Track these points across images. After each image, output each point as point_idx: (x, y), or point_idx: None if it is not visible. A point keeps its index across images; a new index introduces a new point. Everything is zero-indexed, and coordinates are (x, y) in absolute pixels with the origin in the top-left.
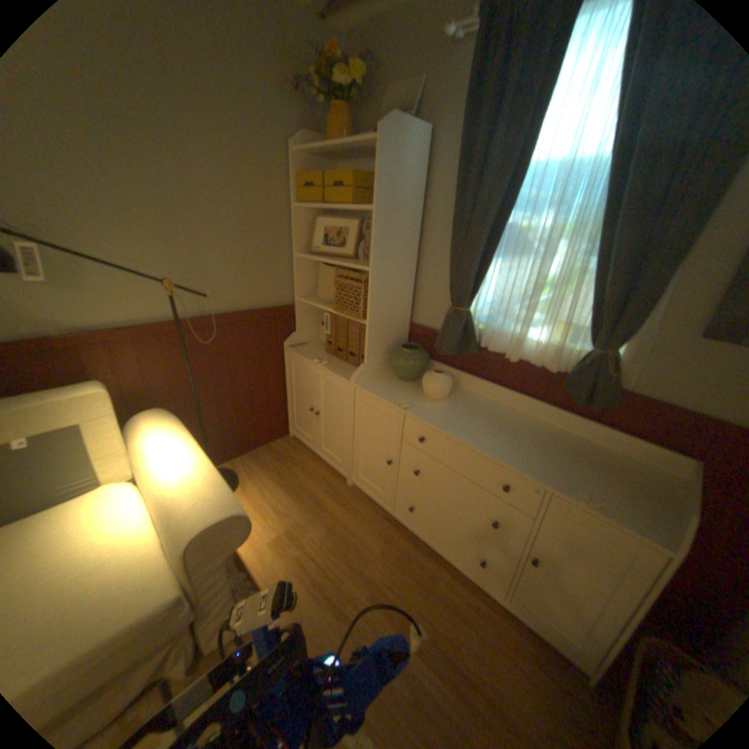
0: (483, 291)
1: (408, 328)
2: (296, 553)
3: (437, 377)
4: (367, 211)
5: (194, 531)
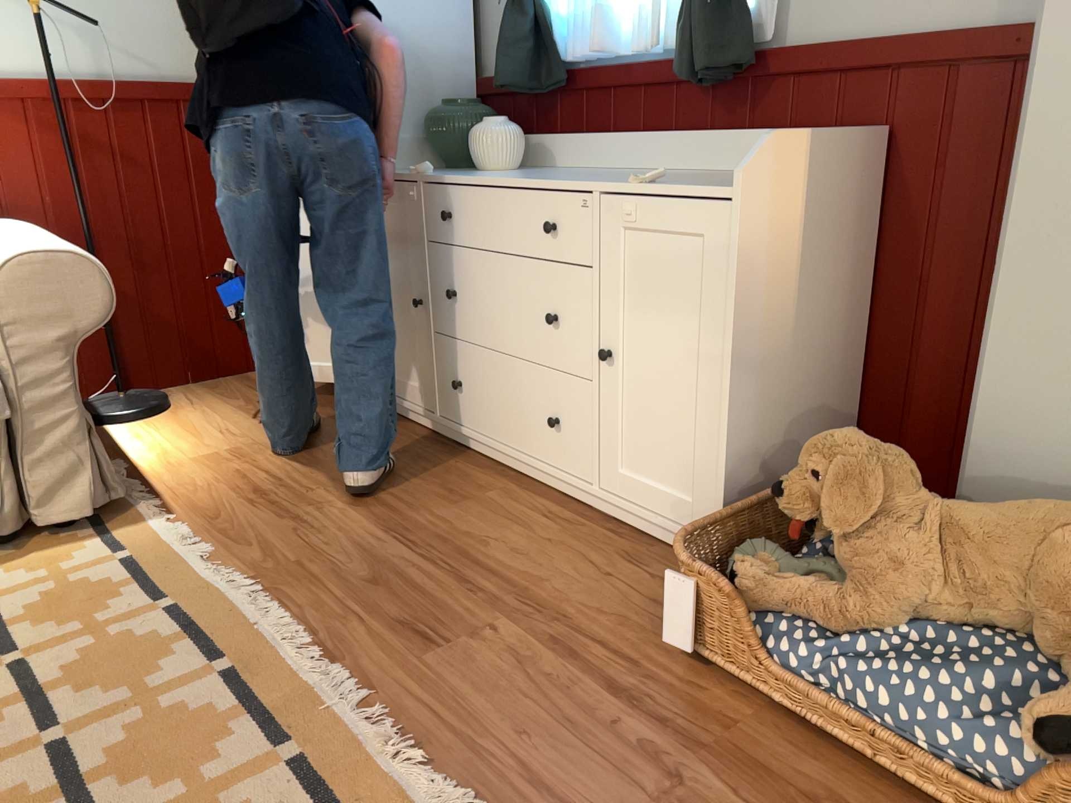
0: None
1: (471, 90)
2: (238, 467)
3: (487, 125)
4: None
5: (12, 258)
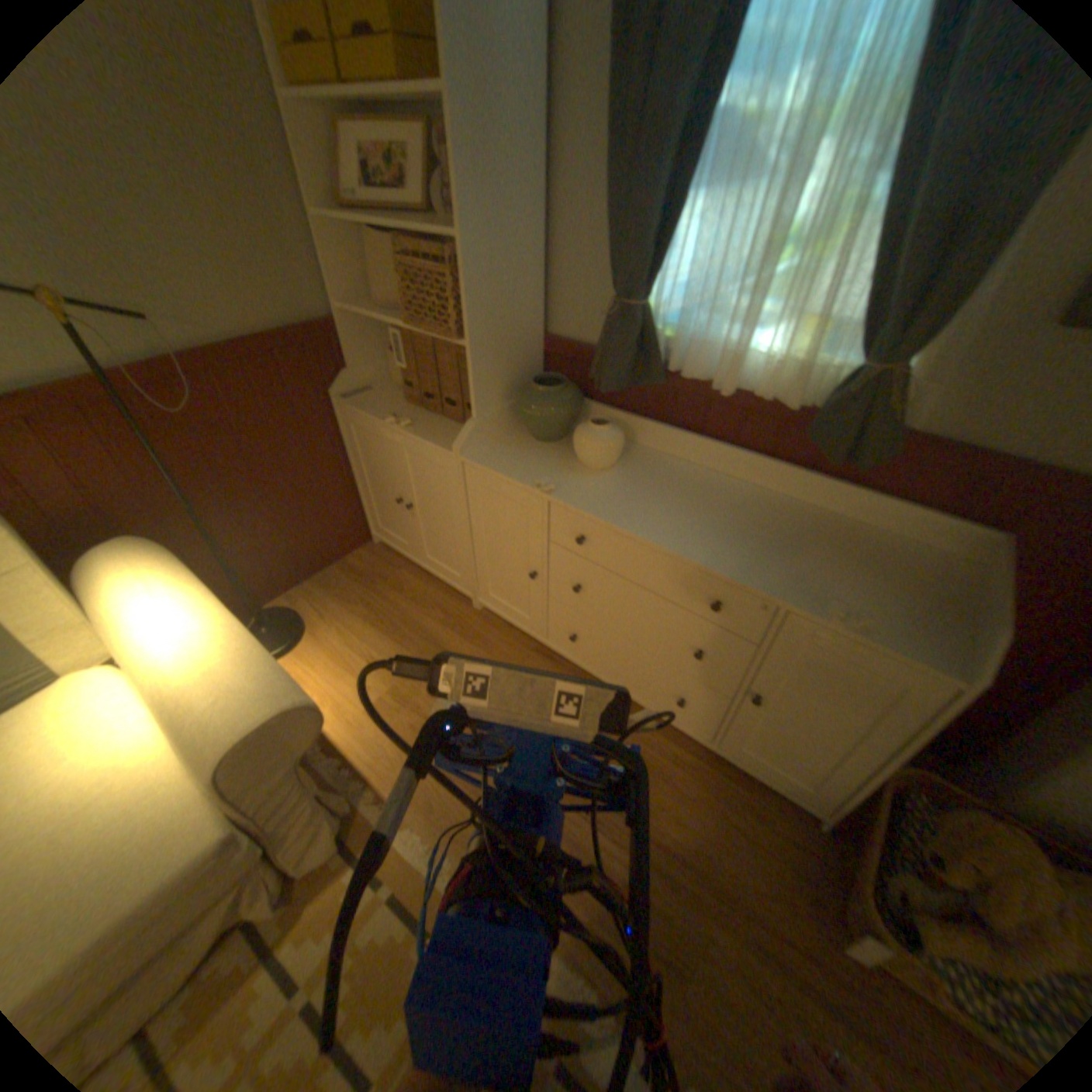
0: (672, 264)
1: (542, 344)
2: (410, 719)
3: (599, 432)
4: (435, 98)
5: (221, 749)
